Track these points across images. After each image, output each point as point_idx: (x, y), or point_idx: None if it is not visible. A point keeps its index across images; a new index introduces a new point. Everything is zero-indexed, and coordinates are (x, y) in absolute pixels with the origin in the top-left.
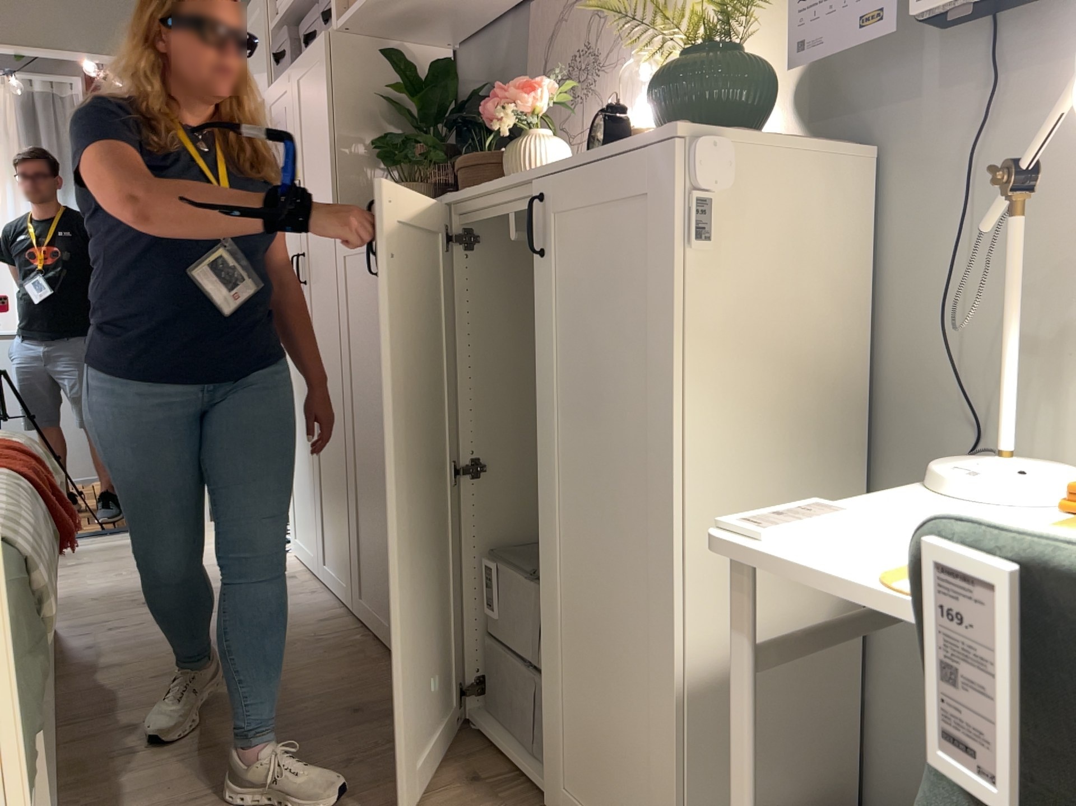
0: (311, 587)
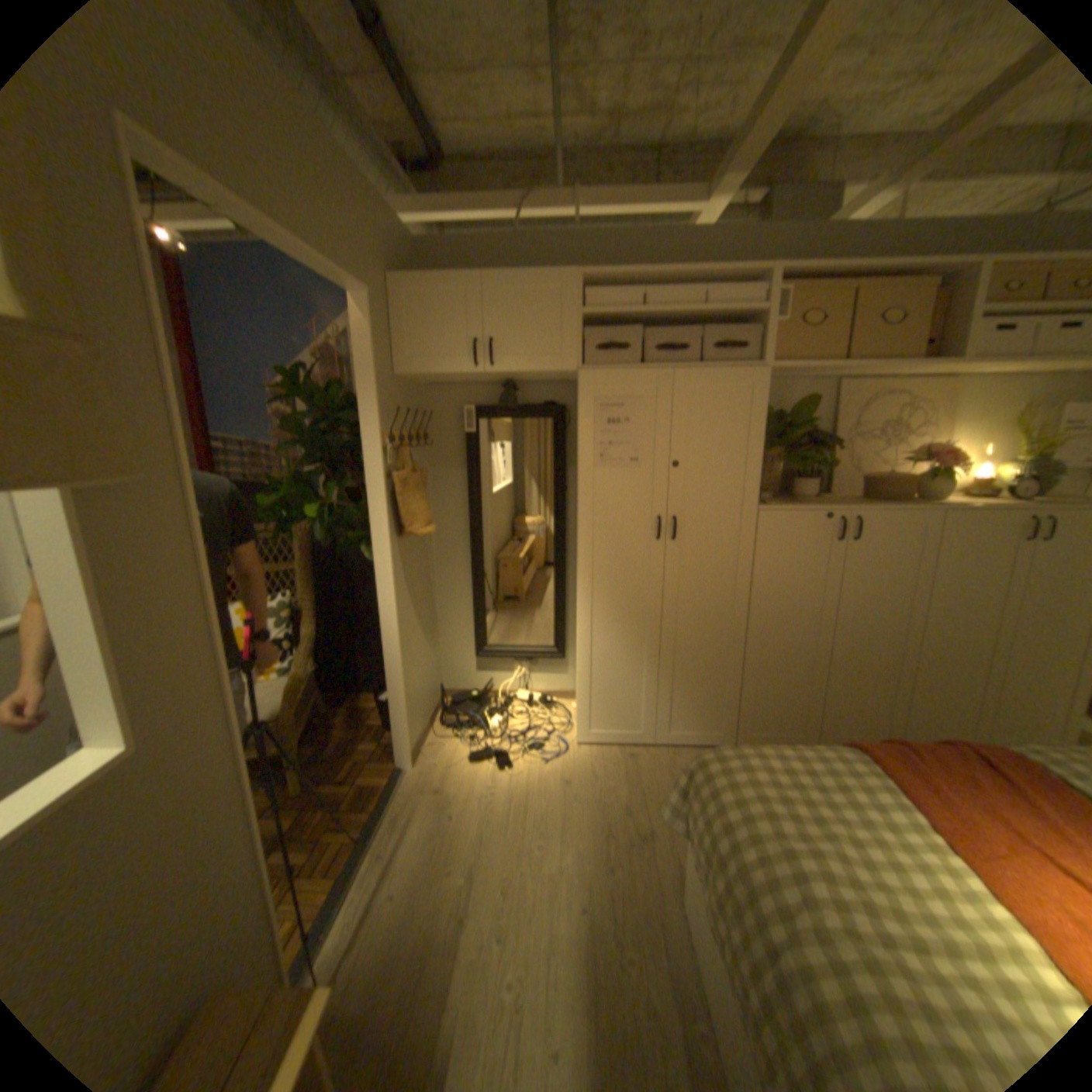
0: (659, 752)
